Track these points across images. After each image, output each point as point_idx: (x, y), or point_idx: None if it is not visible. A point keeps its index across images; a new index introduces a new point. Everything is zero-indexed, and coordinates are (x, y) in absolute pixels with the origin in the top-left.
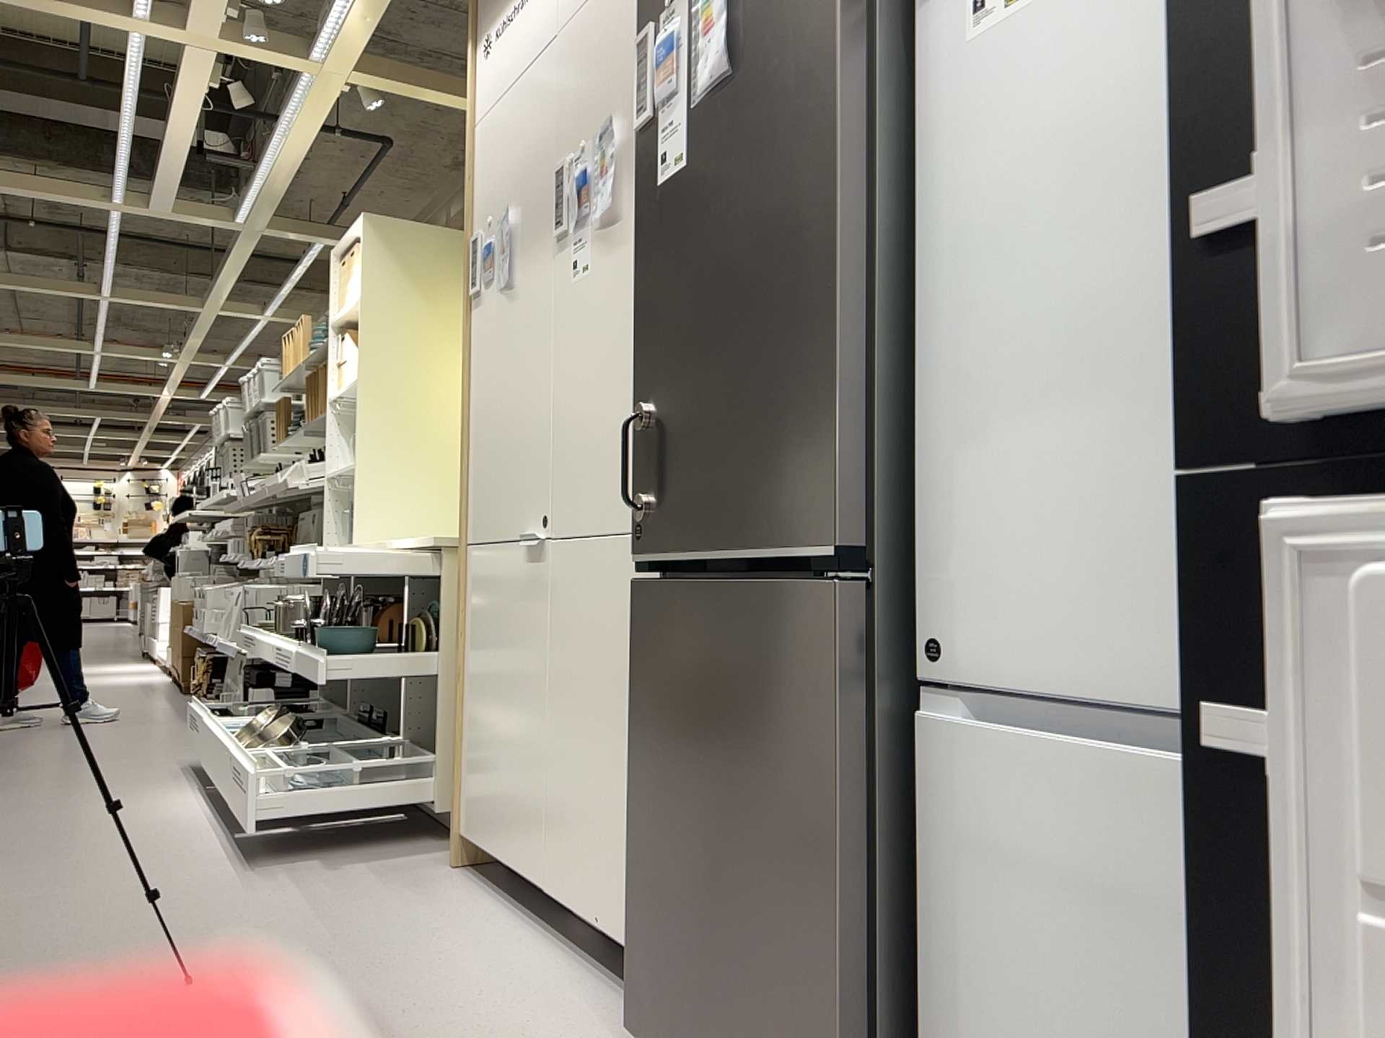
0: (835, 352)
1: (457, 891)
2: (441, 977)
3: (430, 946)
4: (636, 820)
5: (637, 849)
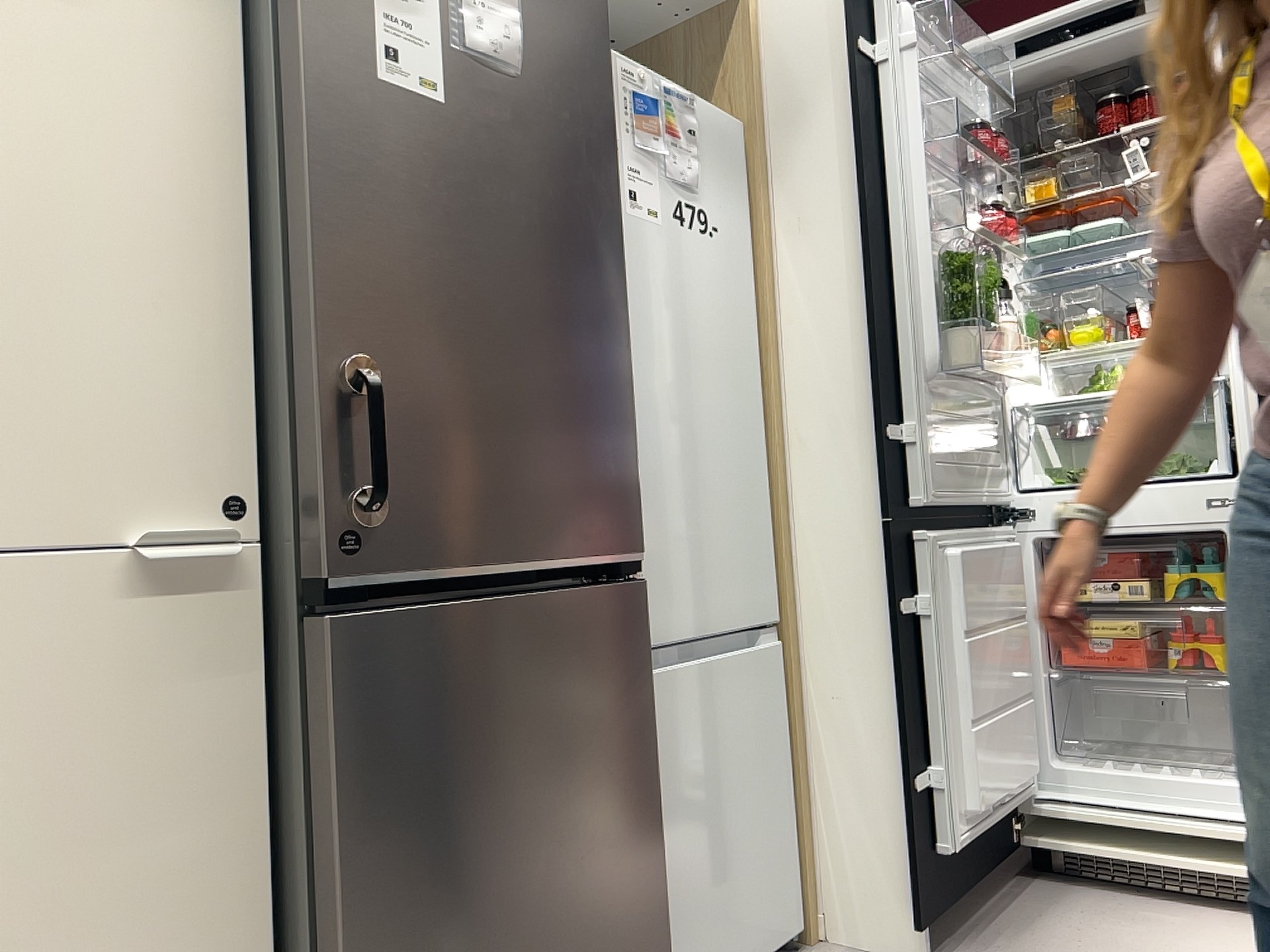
0: (630, 397)
1: None
2: None
3: None
4: None
5: None
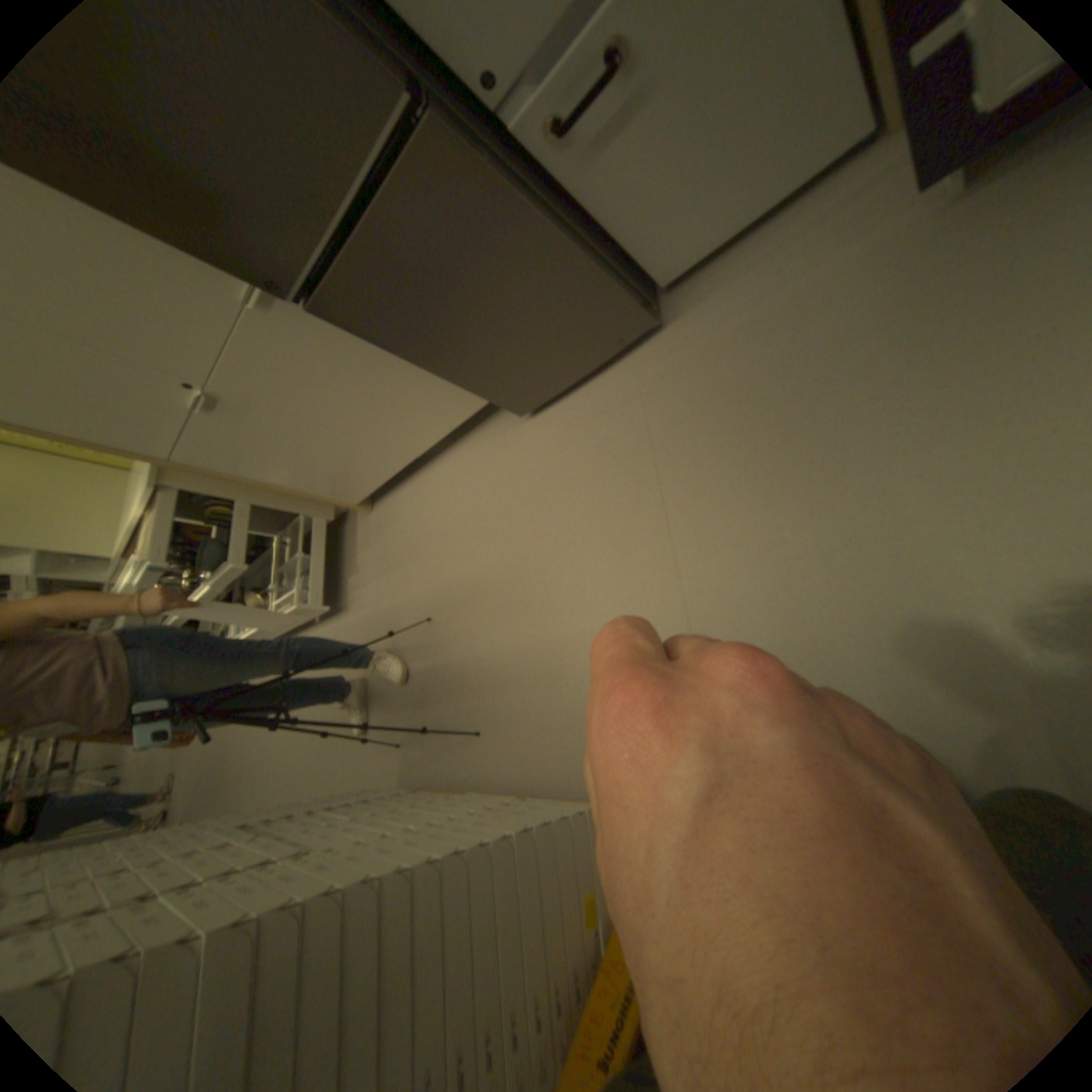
0: None
1: (393, 507)
2: (454, 506)
3: (431, 514)
4: (442, 369)
5: (455, 375)
